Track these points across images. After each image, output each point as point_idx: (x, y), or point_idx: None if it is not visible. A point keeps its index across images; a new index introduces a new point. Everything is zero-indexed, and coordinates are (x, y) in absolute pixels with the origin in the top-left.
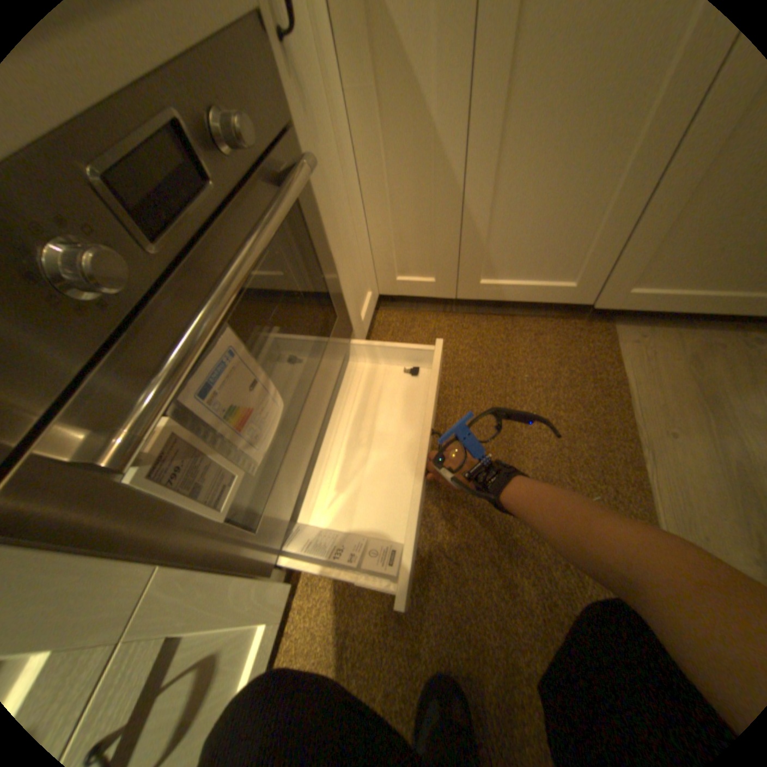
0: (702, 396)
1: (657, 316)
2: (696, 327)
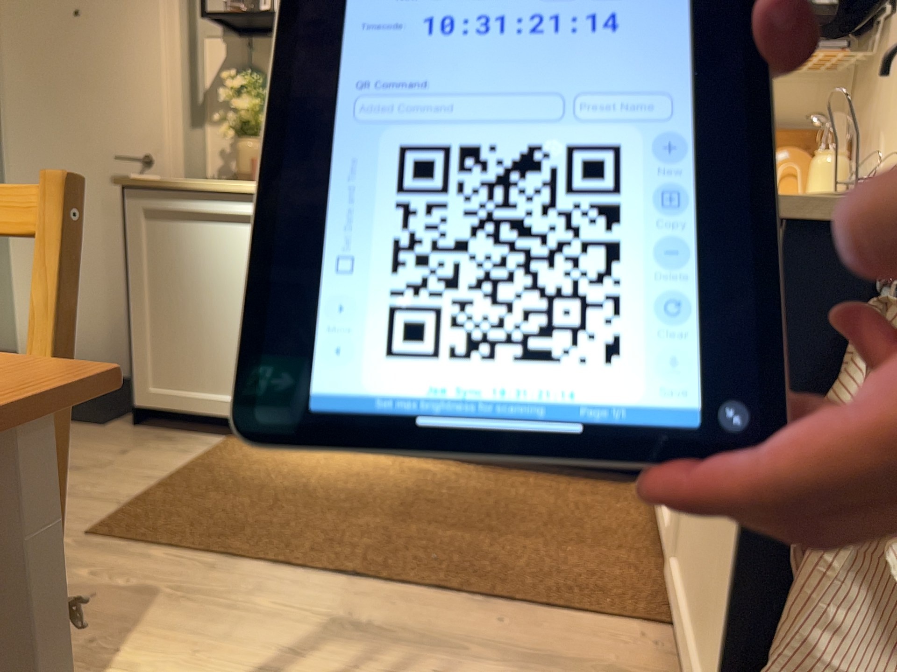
0: (560, 664)
1: None
2: None
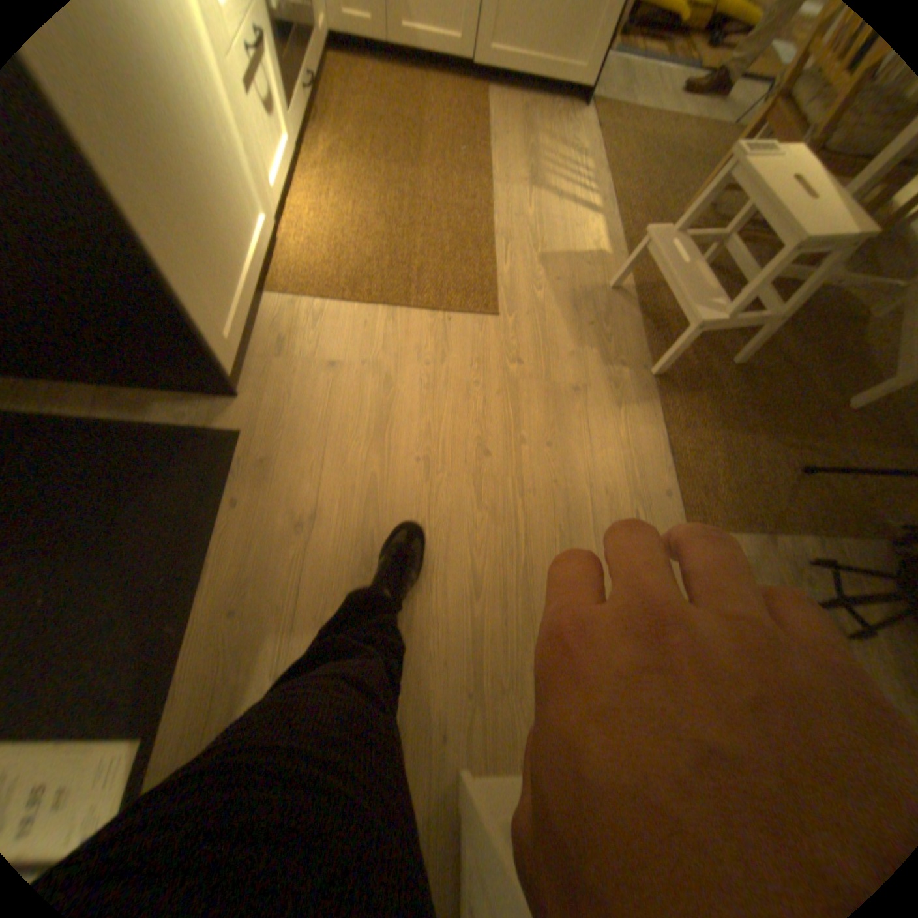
0: (522, 119)
1: (511, 85)
2: (529, 92)
